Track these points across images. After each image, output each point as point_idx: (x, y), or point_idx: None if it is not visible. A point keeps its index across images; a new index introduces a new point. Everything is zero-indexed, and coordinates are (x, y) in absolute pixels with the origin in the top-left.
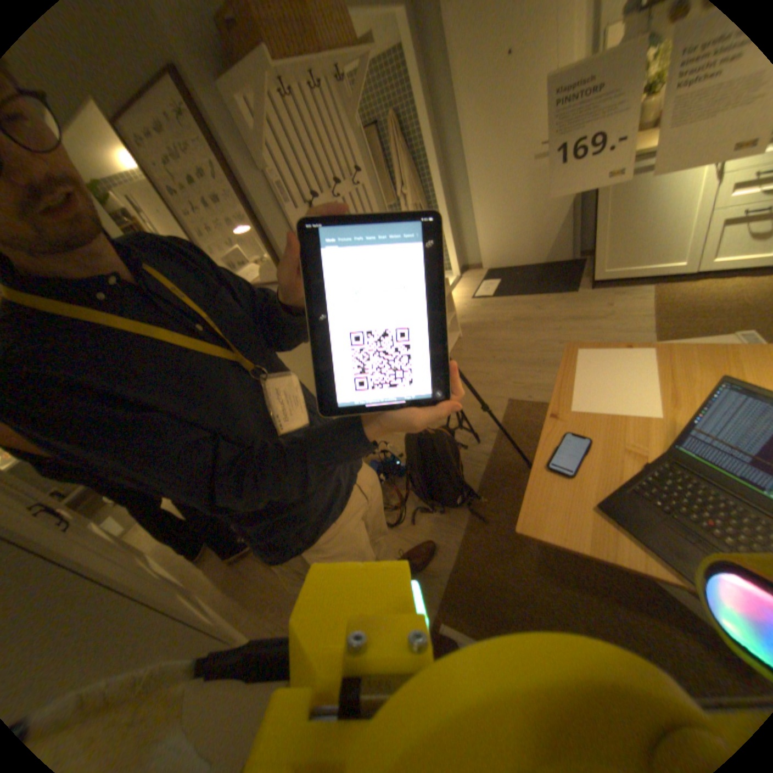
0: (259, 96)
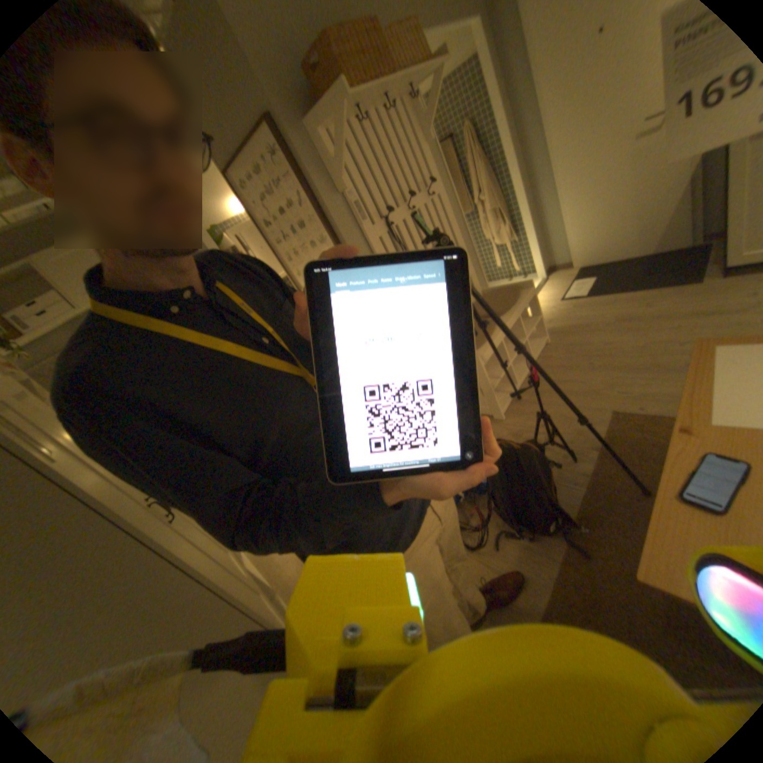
0: (340, 123)
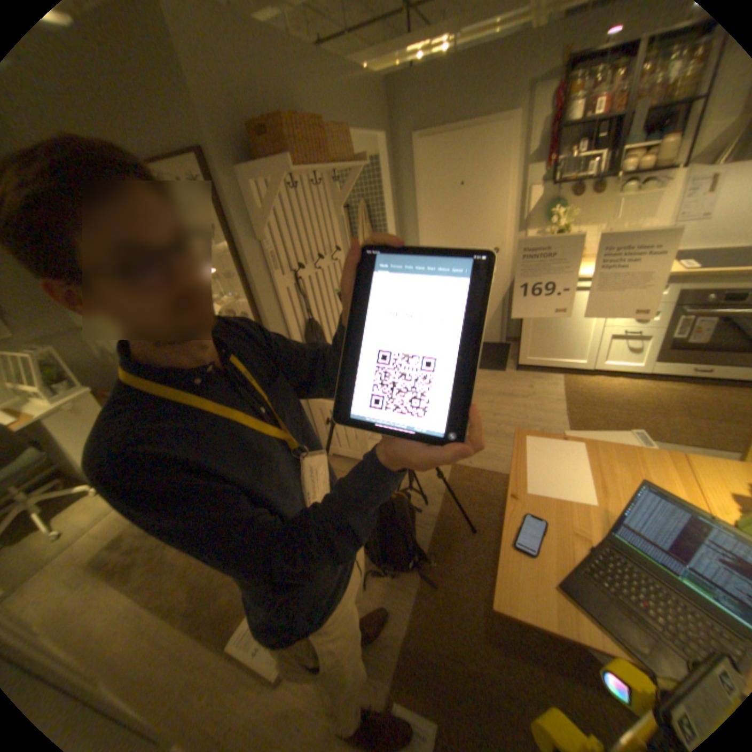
0: (275, 190)
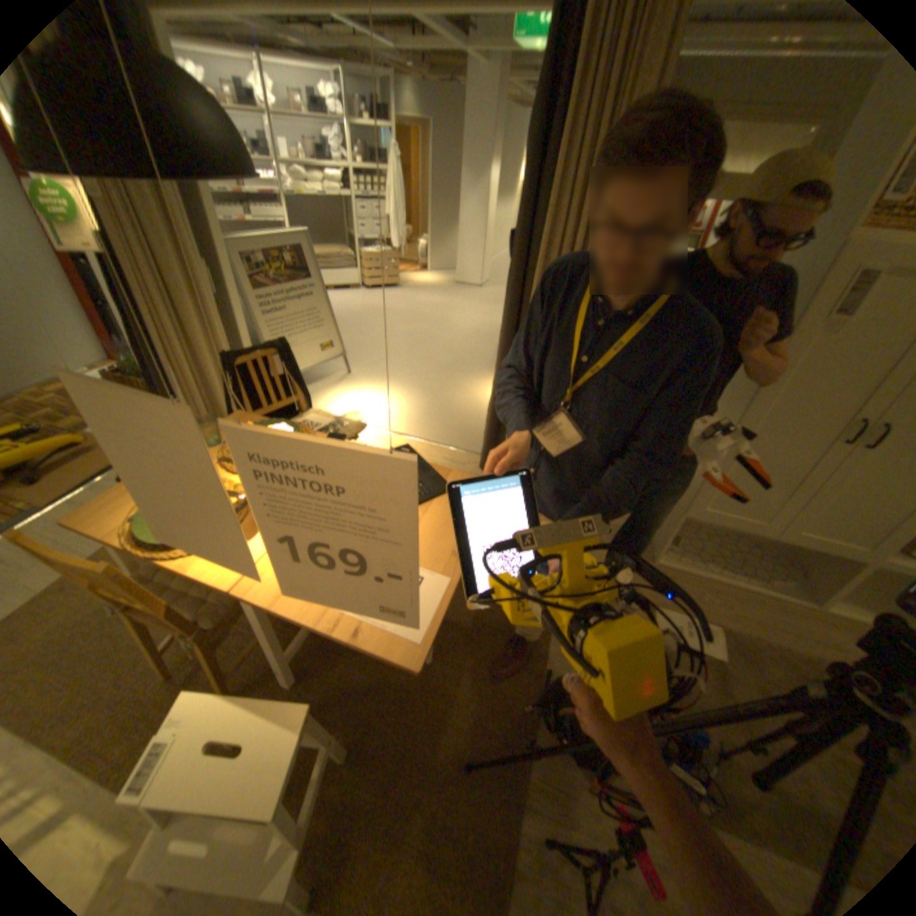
0: None
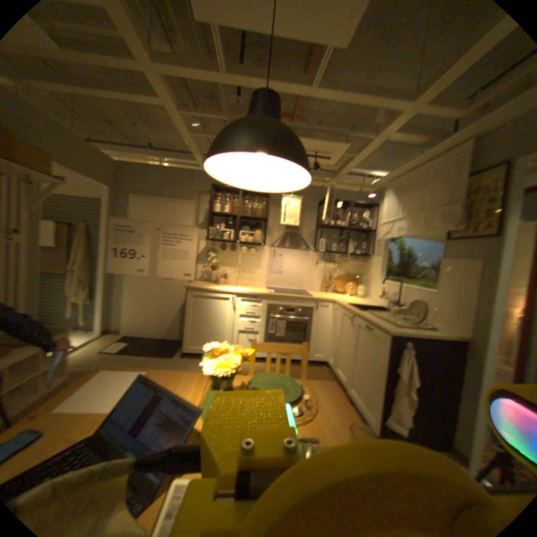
0: None
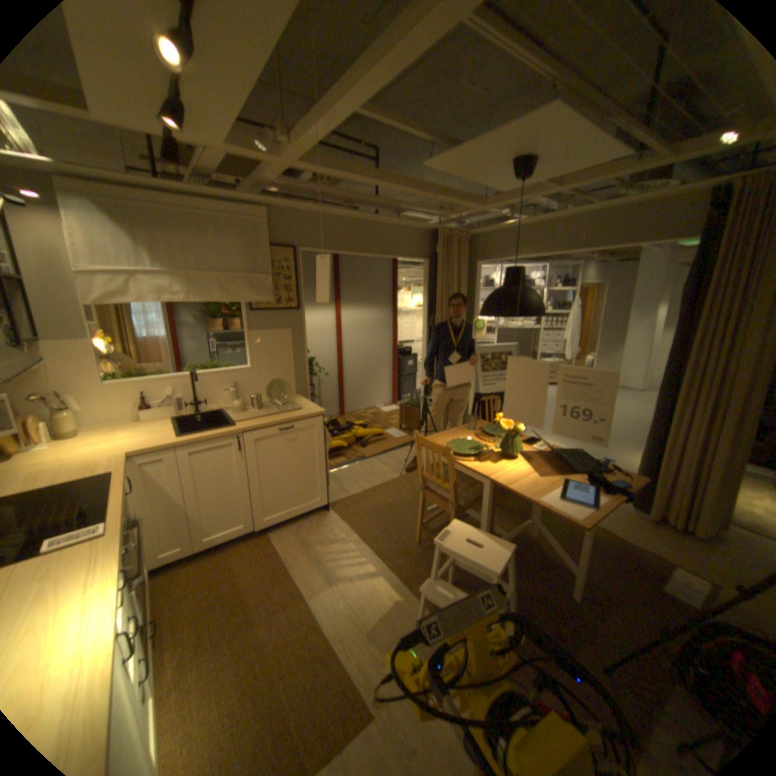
0: None
